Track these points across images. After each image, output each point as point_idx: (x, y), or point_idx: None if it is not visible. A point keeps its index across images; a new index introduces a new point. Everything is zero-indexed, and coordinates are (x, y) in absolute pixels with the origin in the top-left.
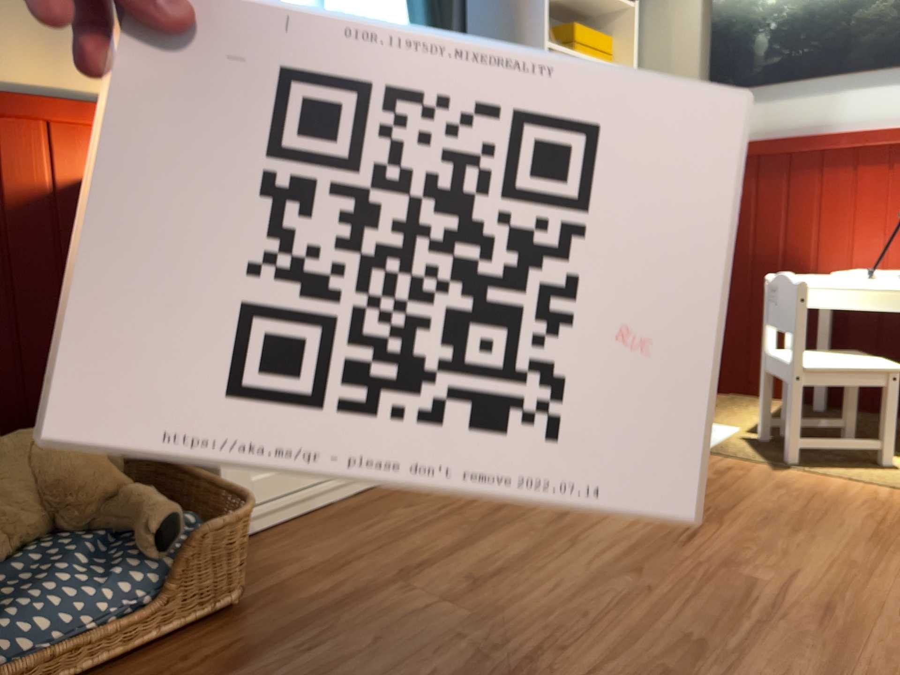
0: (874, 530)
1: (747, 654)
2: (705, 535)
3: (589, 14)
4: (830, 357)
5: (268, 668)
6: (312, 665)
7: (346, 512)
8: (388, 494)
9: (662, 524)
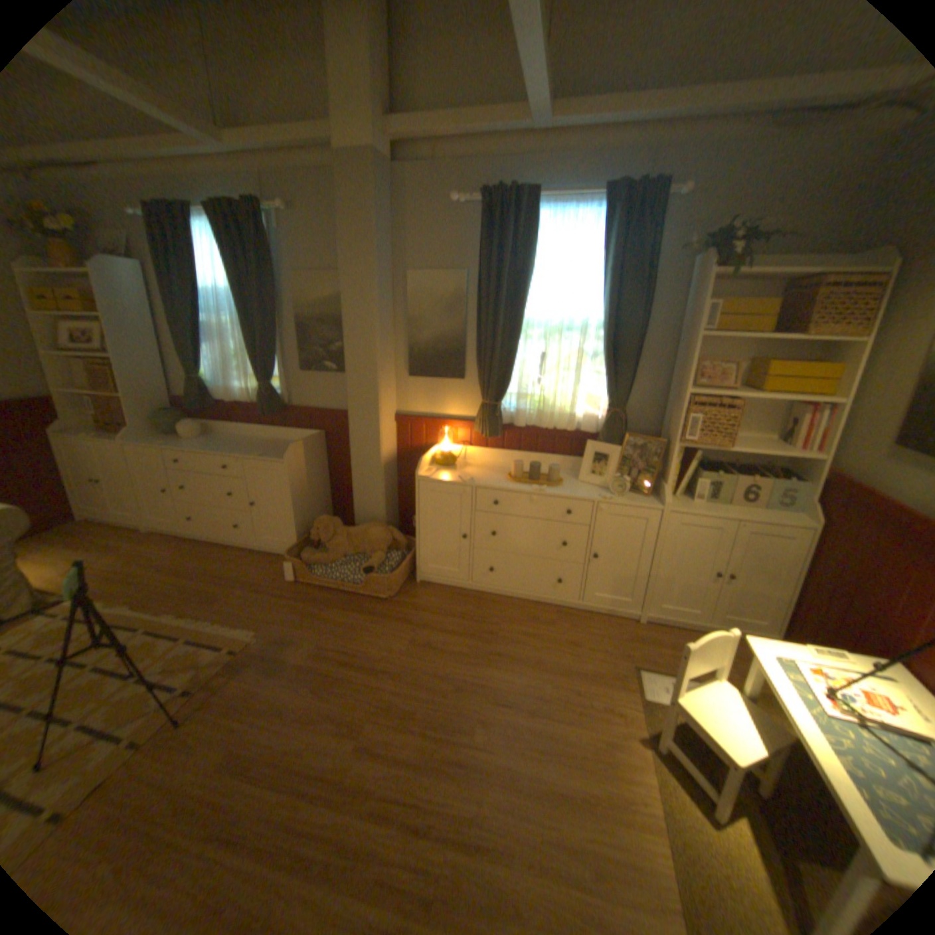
0: (573, 798)
1: (411, 735)
2: (512, 712)
3: (831, 340)
4: (736, 720)
5: (362, 620)
6: (367, 628)
7: (460, 596)
8: (484, 599)
9: (514, 694)
